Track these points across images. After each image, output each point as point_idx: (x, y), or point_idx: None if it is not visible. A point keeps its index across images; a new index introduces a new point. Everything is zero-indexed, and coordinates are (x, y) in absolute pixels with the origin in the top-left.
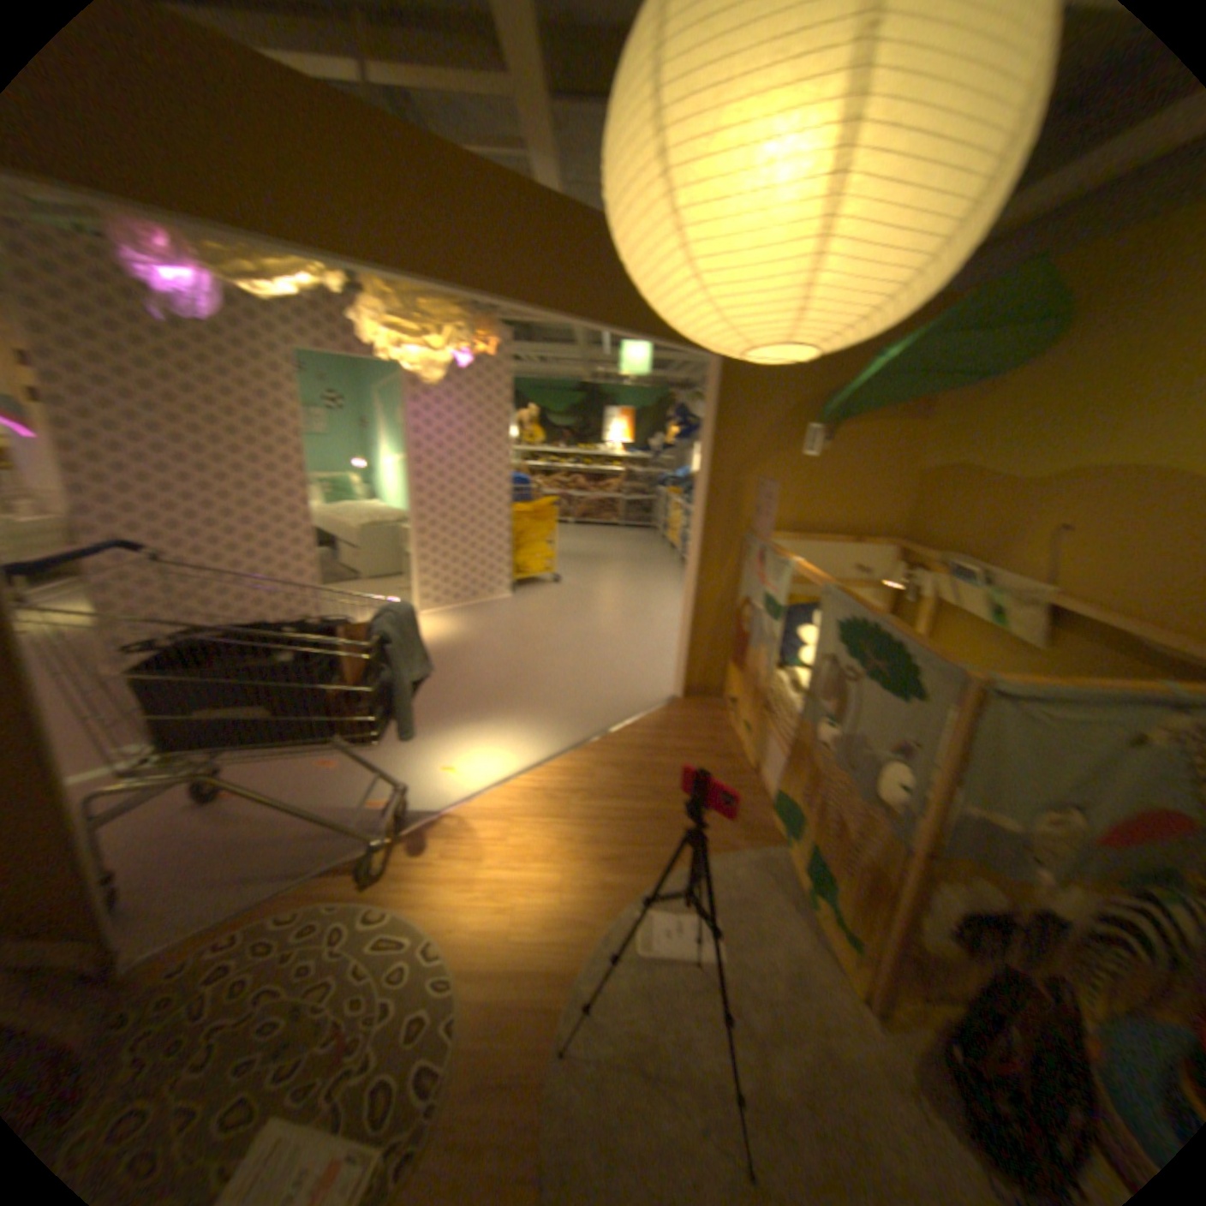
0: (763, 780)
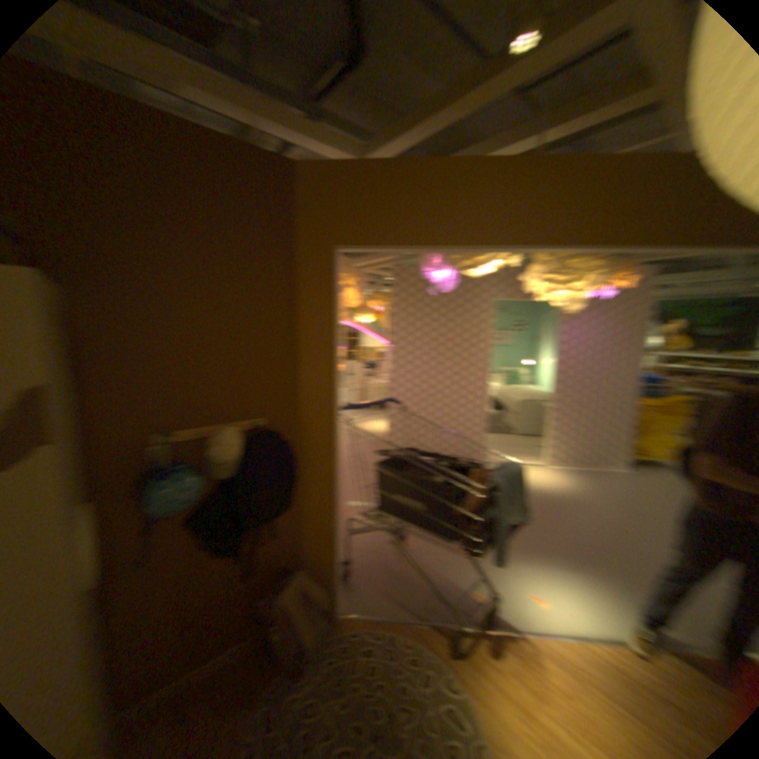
0: None
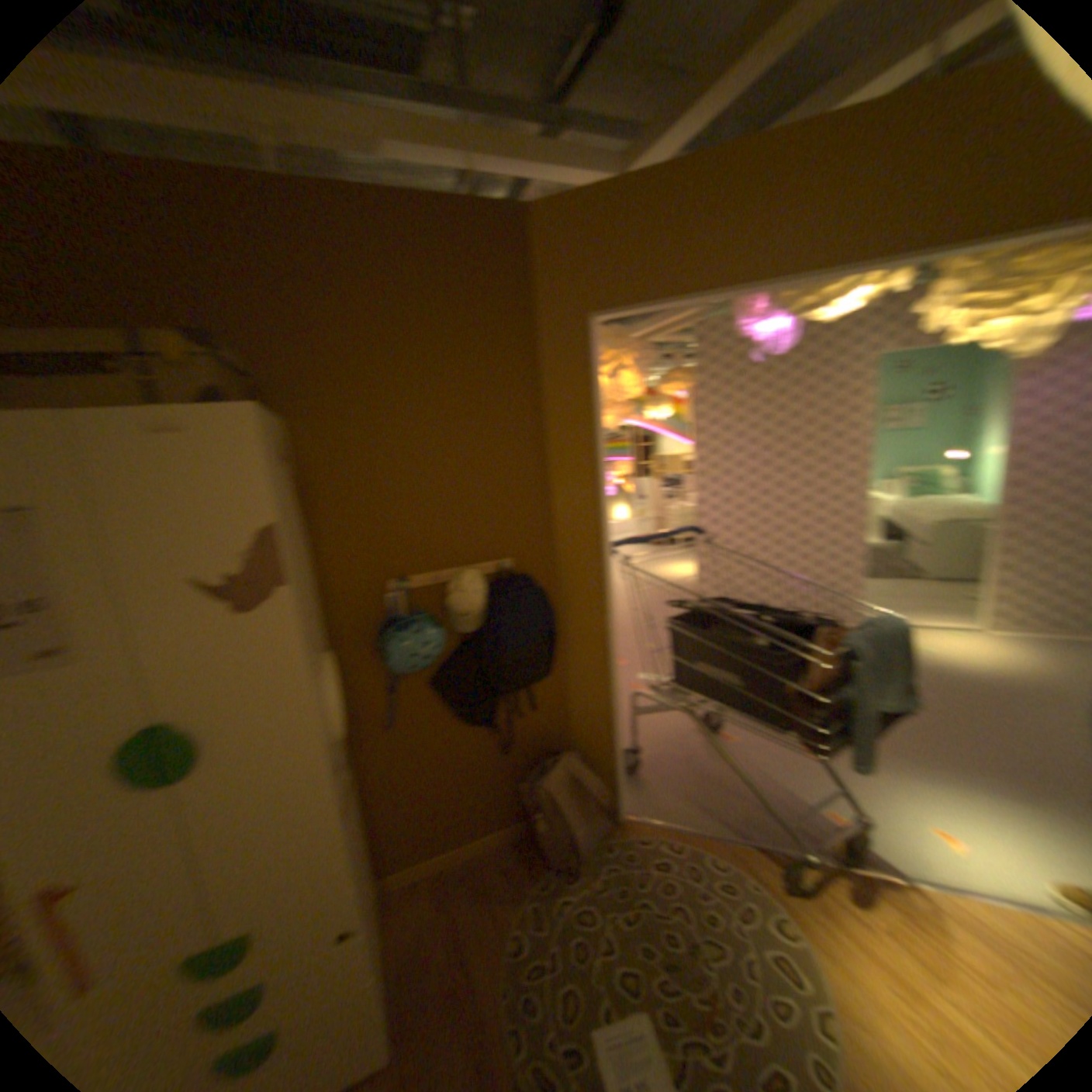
0: None
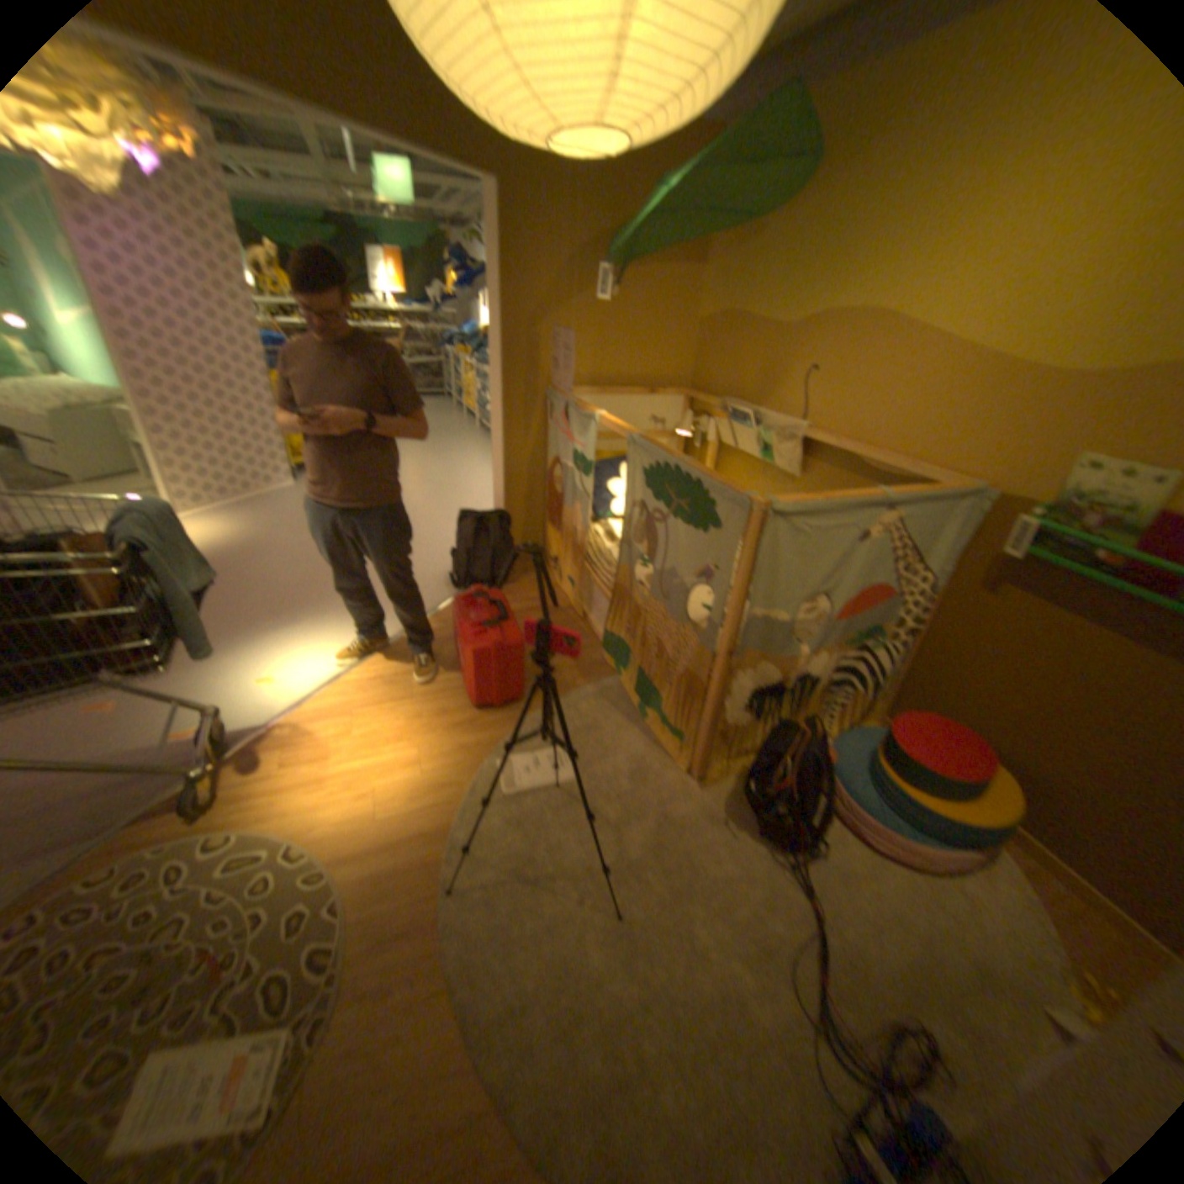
0: (590, 624)
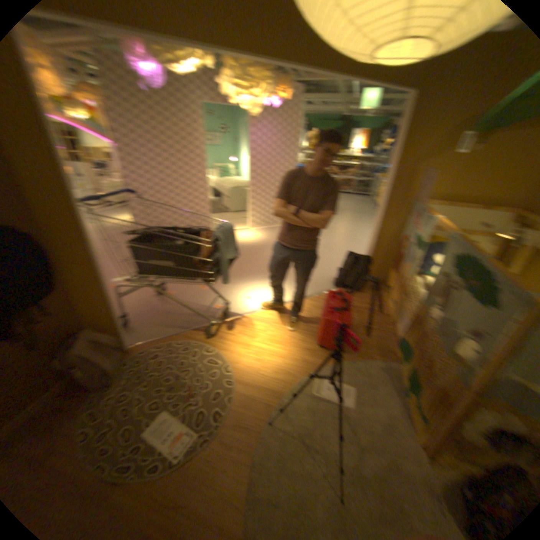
0: (396, 329)
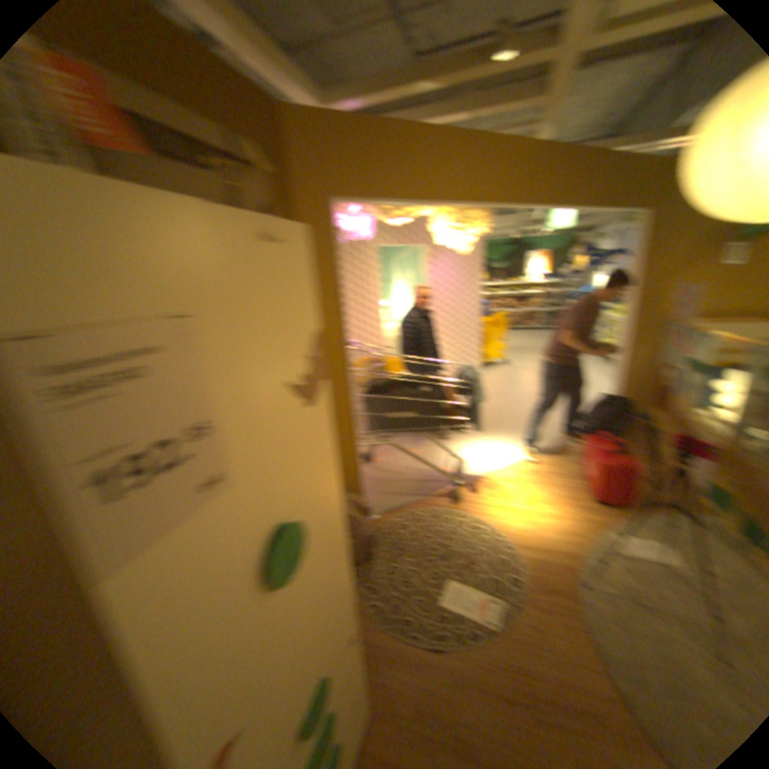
0: (692, 479)
